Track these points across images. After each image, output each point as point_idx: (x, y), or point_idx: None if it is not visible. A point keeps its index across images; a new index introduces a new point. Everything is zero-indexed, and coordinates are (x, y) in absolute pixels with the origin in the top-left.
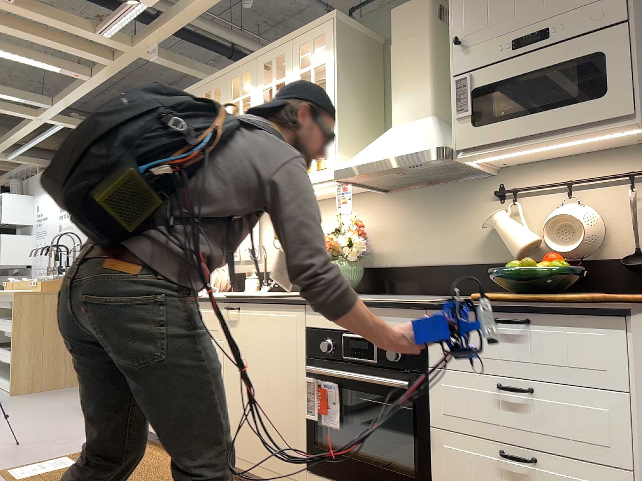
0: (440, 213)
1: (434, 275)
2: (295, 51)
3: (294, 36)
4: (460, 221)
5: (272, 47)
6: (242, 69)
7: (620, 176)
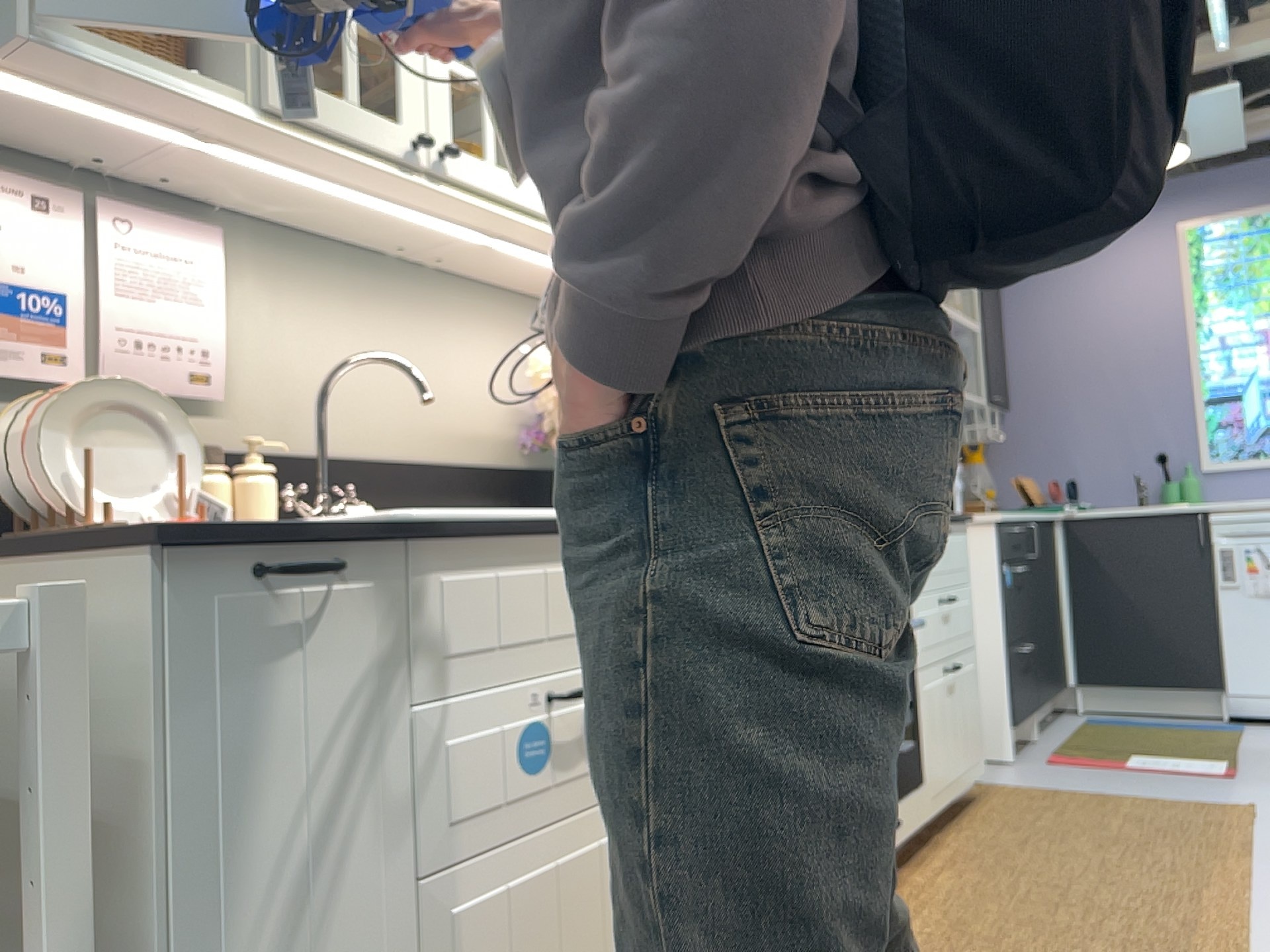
0: None
1: None
2: None
3: None
4: None
5: None
6: None
7: None
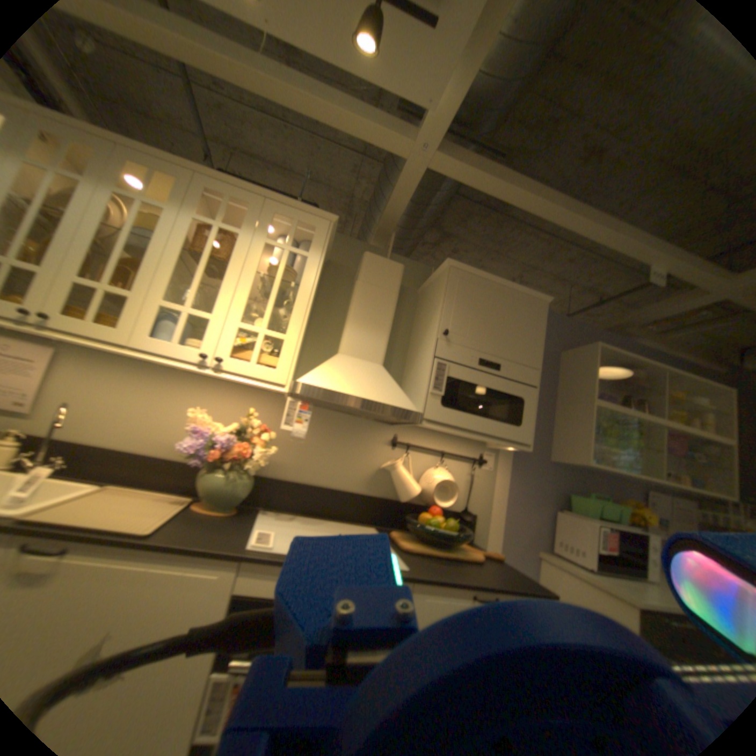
0: (338, 441)
1: (318, 498)
2: (268, 215)
3: (273, 198)
4: (355, 455)
5: (232, 182)
6: (160, 165)
7: (470, 460)
